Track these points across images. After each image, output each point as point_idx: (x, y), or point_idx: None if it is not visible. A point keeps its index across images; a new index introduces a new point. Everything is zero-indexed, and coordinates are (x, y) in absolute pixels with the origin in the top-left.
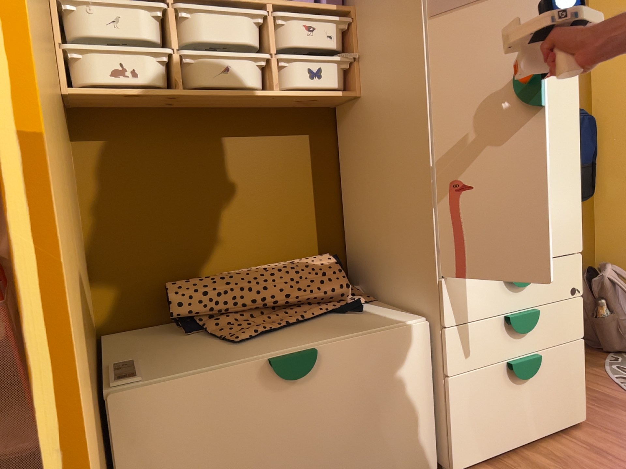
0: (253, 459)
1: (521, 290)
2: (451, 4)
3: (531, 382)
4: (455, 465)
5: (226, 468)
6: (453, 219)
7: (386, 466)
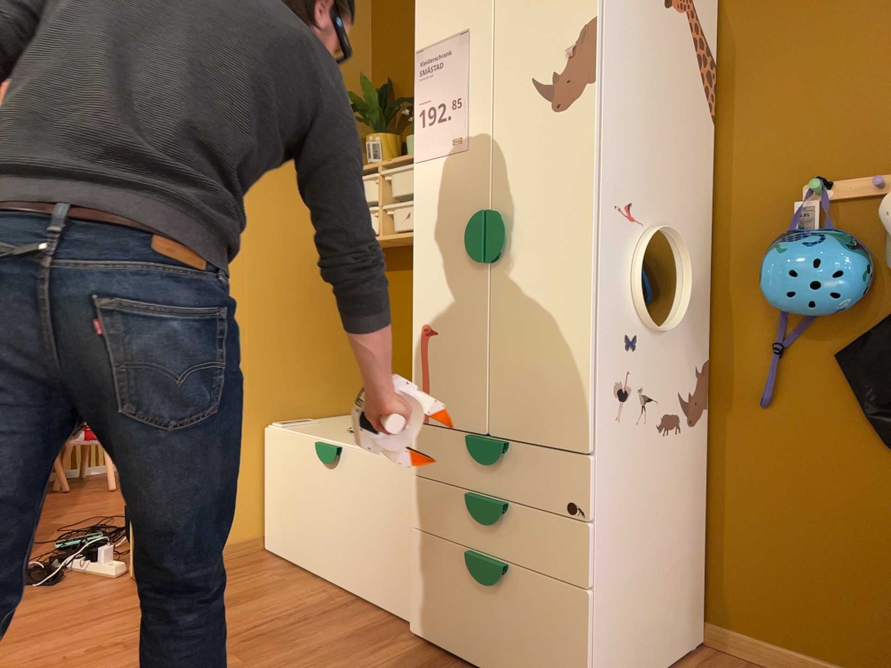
0: (309, 509)
1: (486, 470)
2: (432, 143)
3: (497, 598)
4: (410, 625)
5: (298, 505)
6: (422, 364)
7: (378, 584)
